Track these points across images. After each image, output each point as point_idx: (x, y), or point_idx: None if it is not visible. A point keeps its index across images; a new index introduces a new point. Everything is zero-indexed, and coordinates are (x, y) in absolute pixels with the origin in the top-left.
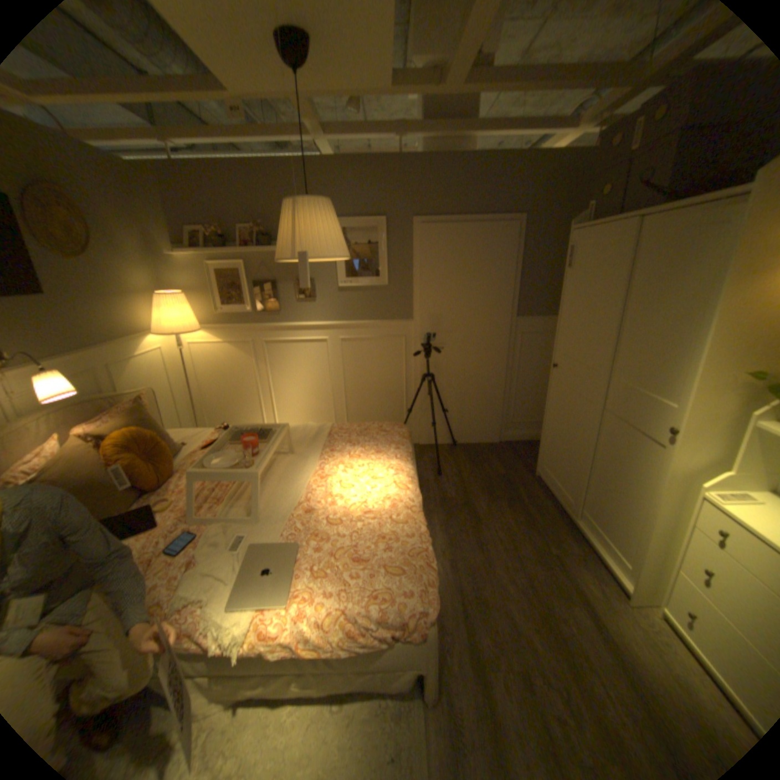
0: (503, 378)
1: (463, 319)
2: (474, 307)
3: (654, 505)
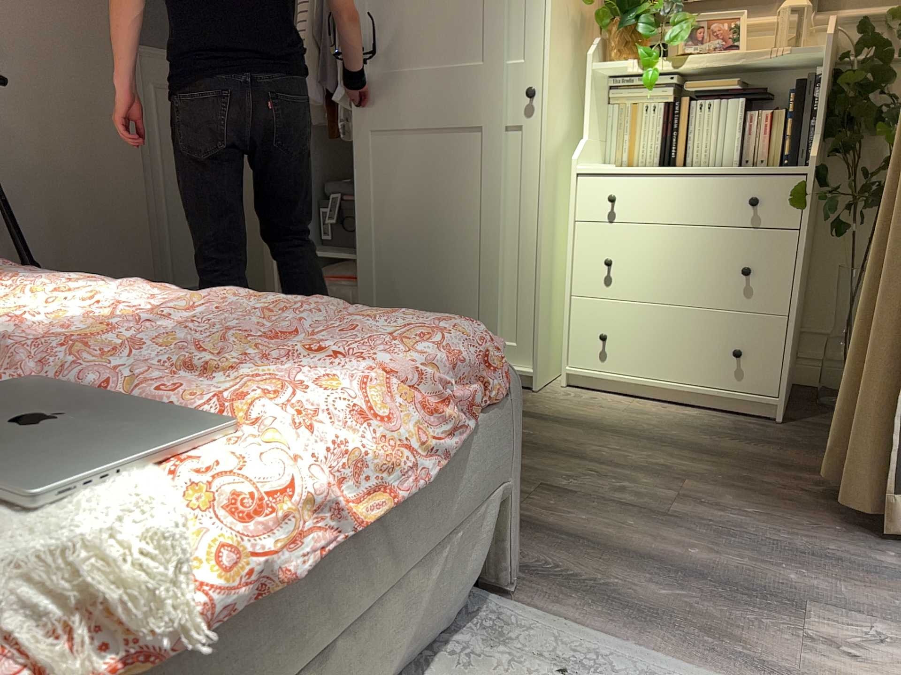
0: (142, 182)
1: (25, 25)
2: (47, 0)
3: (524, 220)
